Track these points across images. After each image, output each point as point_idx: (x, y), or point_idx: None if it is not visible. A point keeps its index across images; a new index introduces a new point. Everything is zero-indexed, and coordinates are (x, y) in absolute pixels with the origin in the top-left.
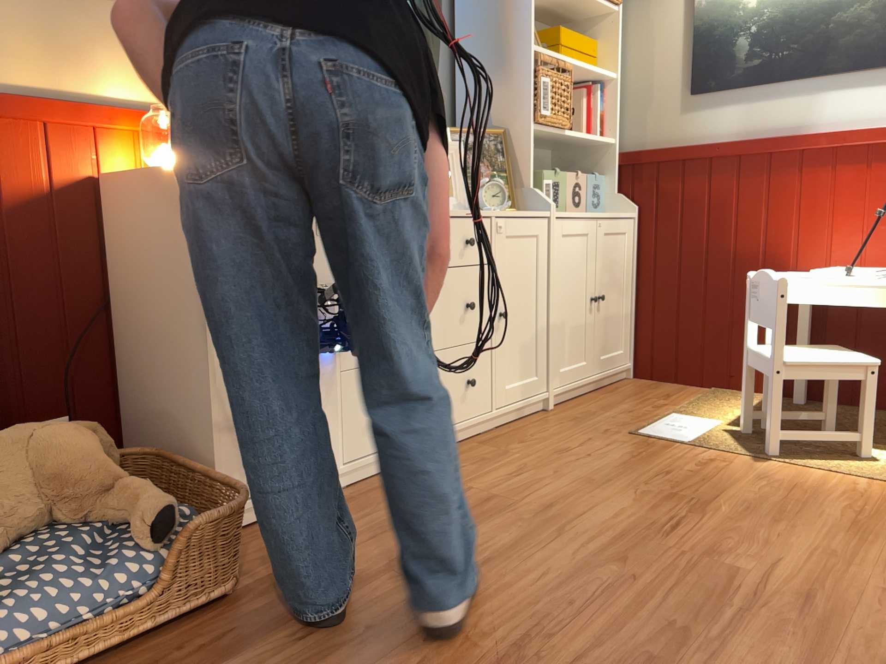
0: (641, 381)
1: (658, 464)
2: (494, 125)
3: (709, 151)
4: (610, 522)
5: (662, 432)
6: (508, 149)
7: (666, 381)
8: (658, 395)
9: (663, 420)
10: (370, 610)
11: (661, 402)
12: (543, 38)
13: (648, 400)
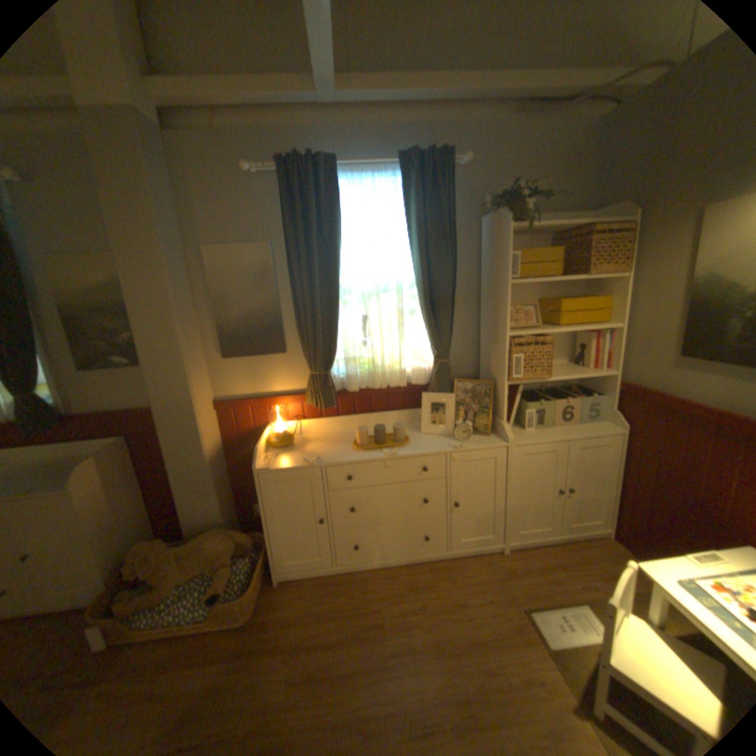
0: (616, 549)
1: (499, 662)
2: (492, 374)
3: (691, 409)
4: (402, 698)
5: (547, 626)
6: (496, 392)
7: (637, 560)
8: (607, 575)
9: (568, 610)
10: (260, 676)
11: (598, 585)
12: (552, 303)
13: (590, 578)
